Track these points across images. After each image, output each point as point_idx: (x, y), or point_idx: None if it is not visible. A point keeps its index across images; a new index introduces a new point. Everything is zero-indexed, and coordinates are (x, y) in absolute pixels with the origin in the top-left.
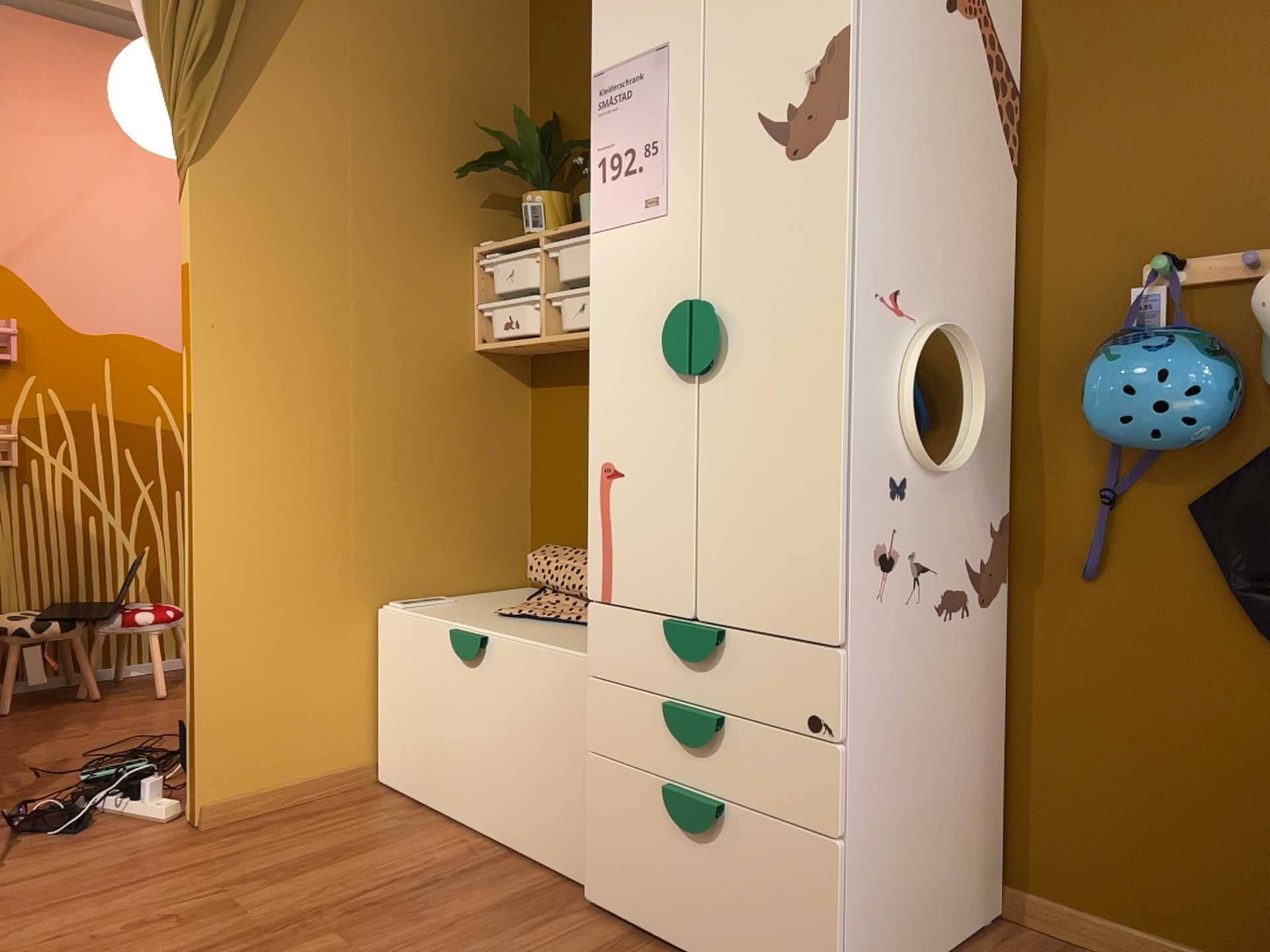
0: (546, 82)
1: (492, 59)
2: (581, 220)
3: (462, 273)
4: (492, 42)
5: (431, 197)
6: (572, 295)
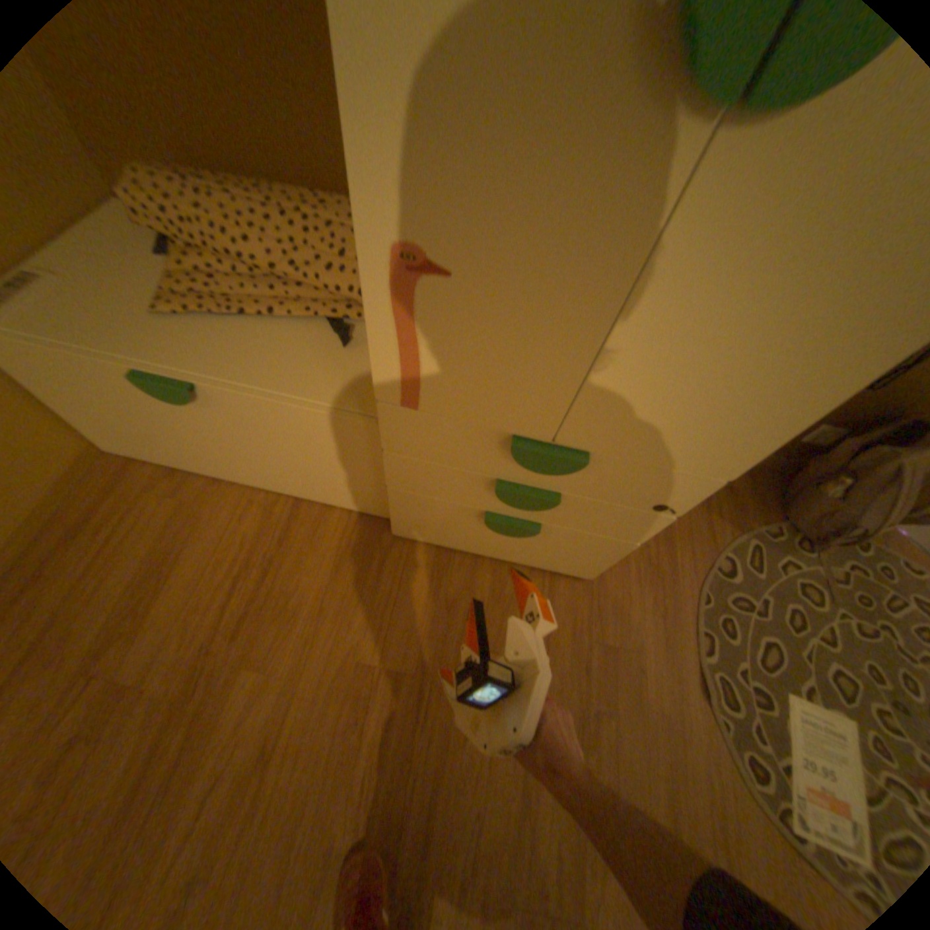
0: None
1: None
2: None
3: None
4: None
5: None
6: None
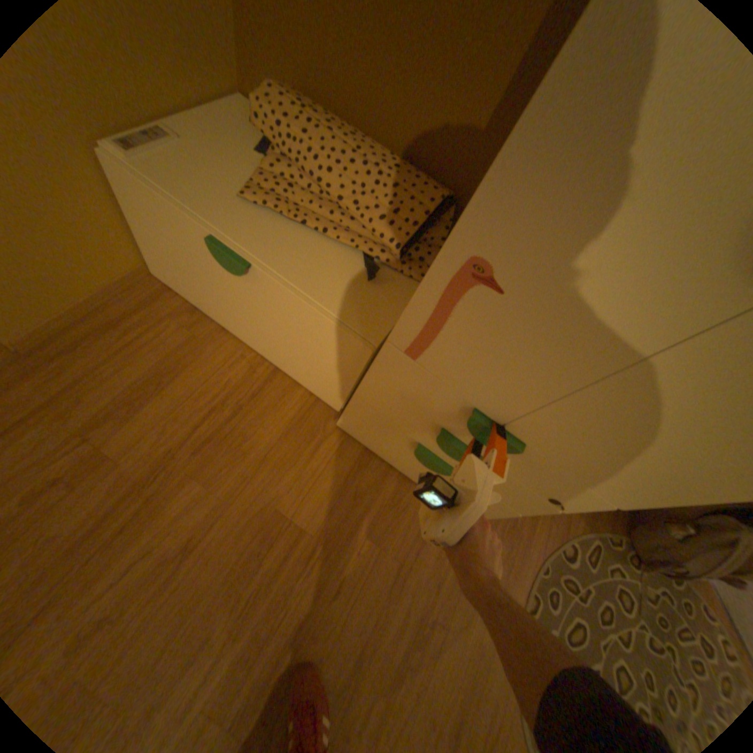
0: None
1: None
2: None
3: None
4: None
5: None
6: None
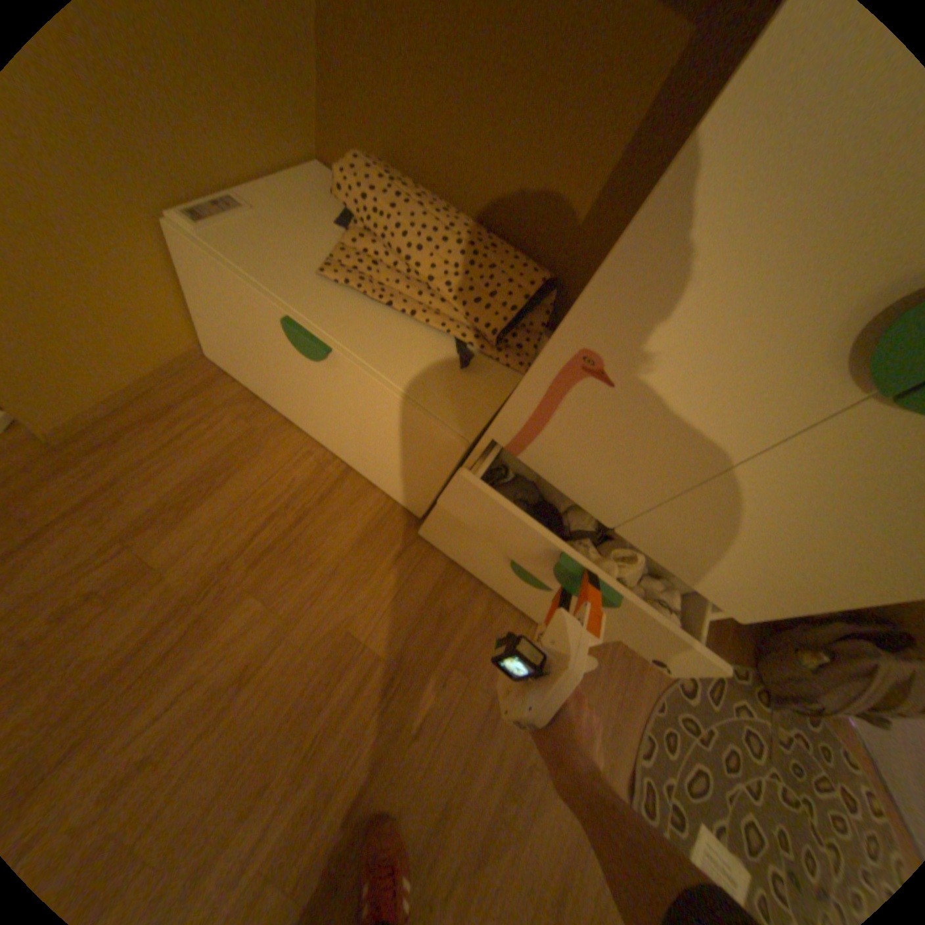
0: None
1: None
2: None
3: None
4: None
5: None
6: None
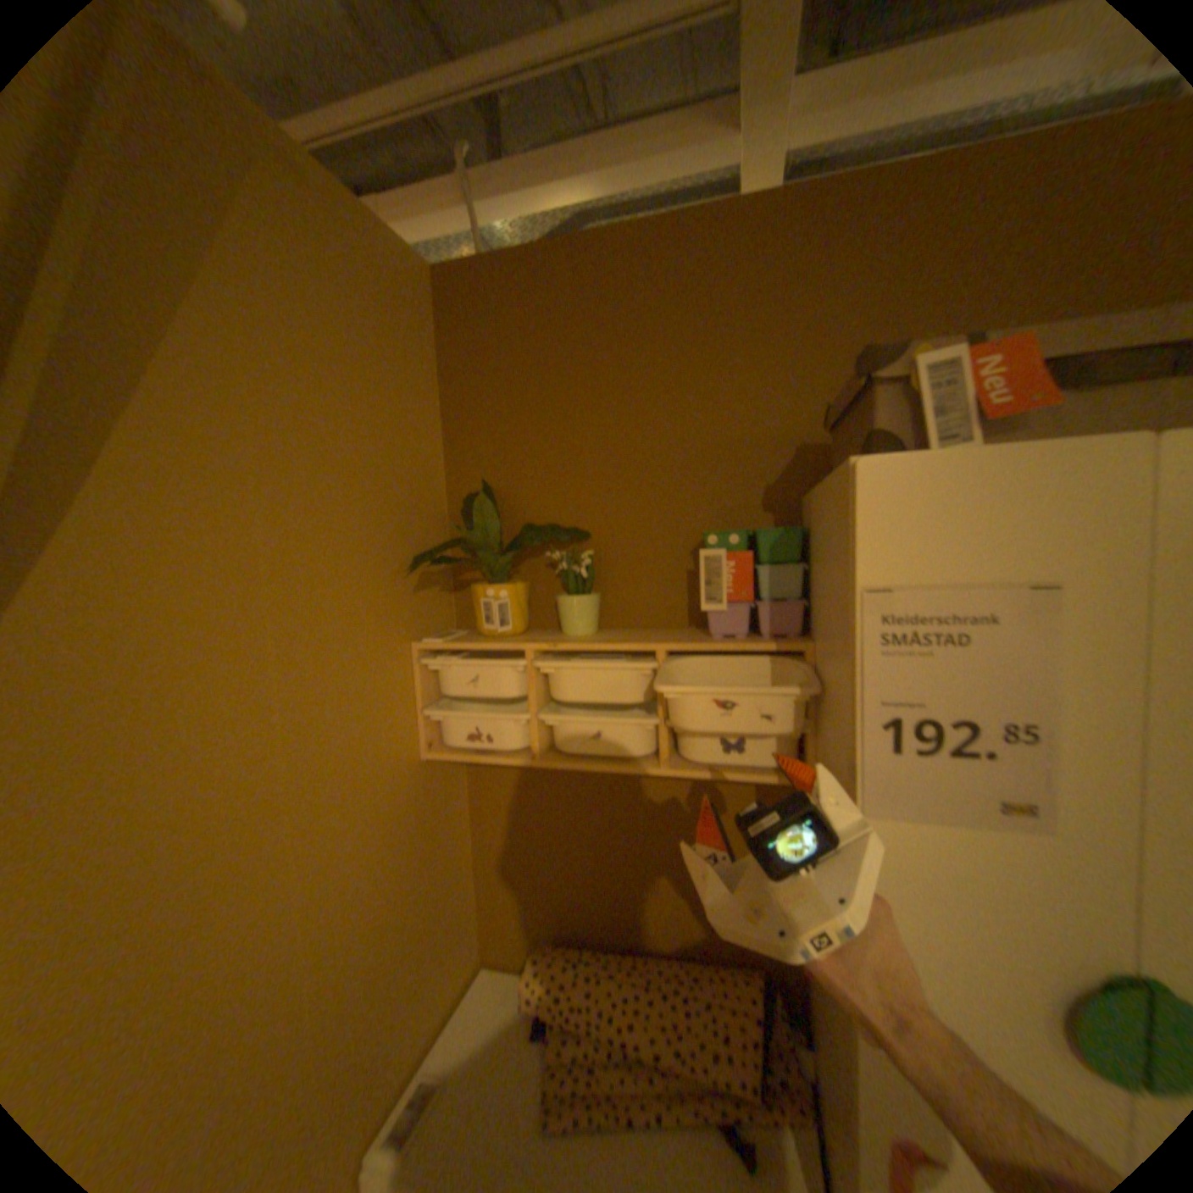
0: (468, 440)
1: (410, 412)
2: (566, 620)
3: (405, 676)
4: (408, 392)
5: (367, 598)
6: (589, 723)
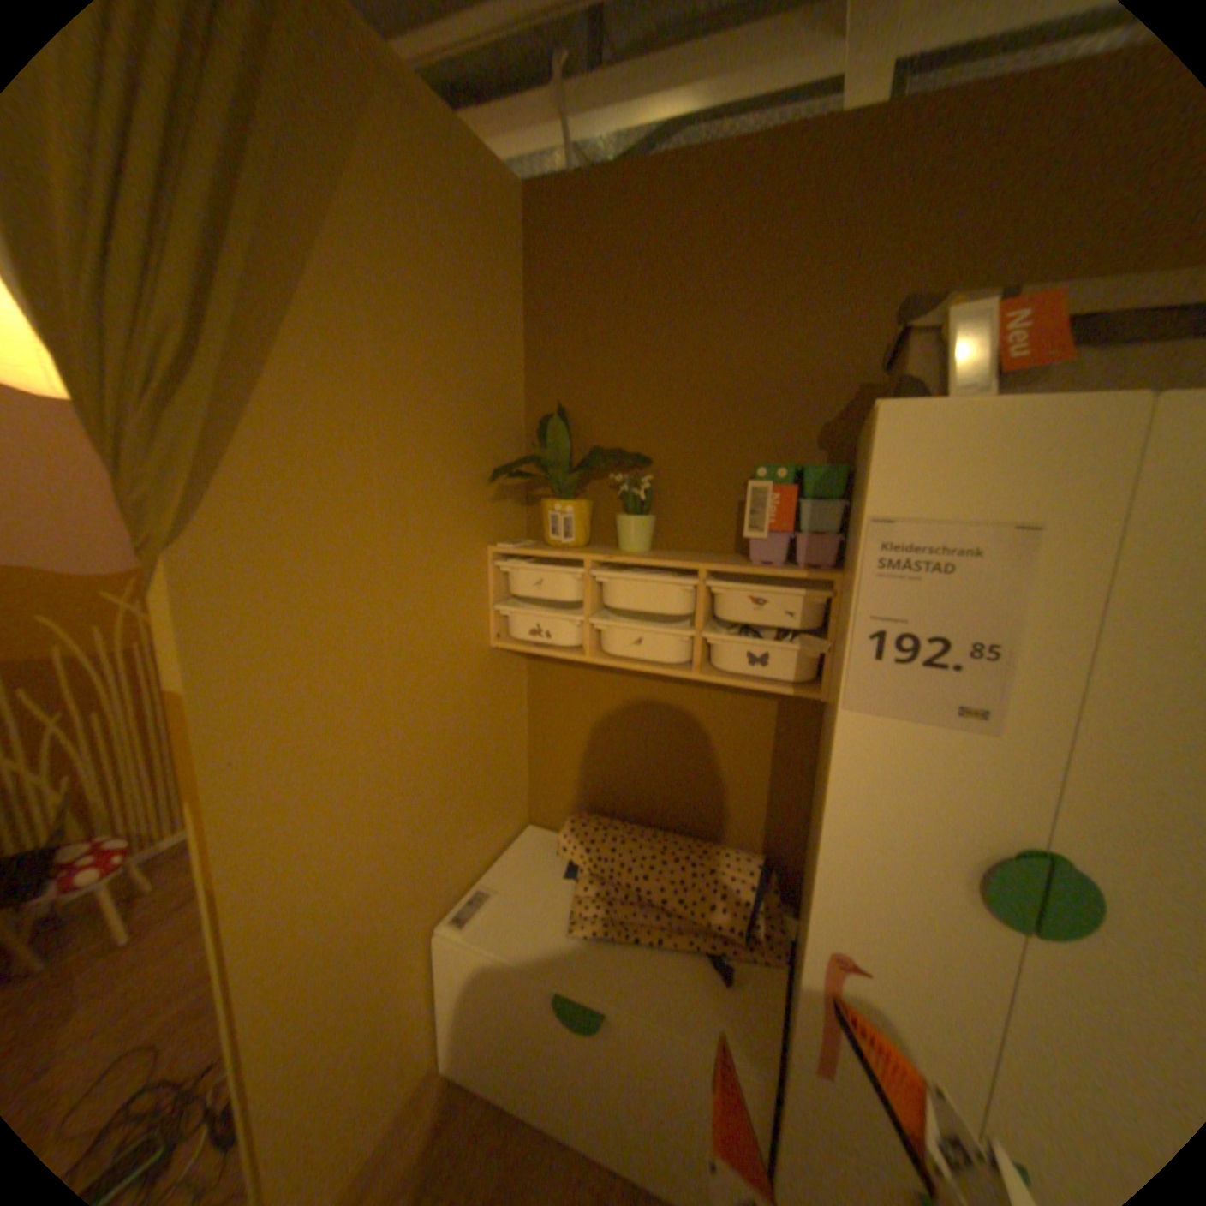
0: (547, 364)
1: (496, 335)
2: (622, 539)
3: (480, 575)
4: (496, 315)
5: (453, 504)
6: (633, 629)
